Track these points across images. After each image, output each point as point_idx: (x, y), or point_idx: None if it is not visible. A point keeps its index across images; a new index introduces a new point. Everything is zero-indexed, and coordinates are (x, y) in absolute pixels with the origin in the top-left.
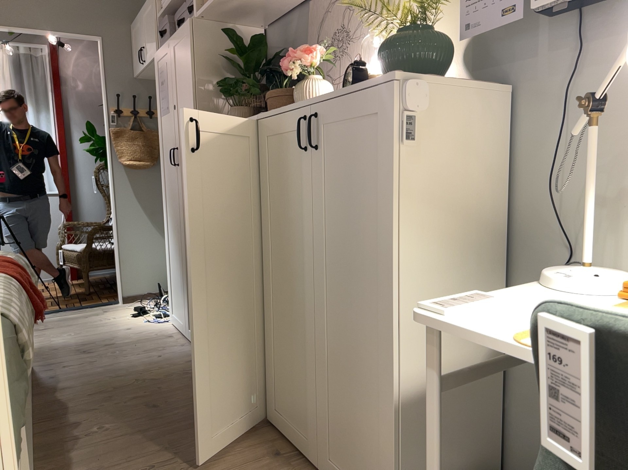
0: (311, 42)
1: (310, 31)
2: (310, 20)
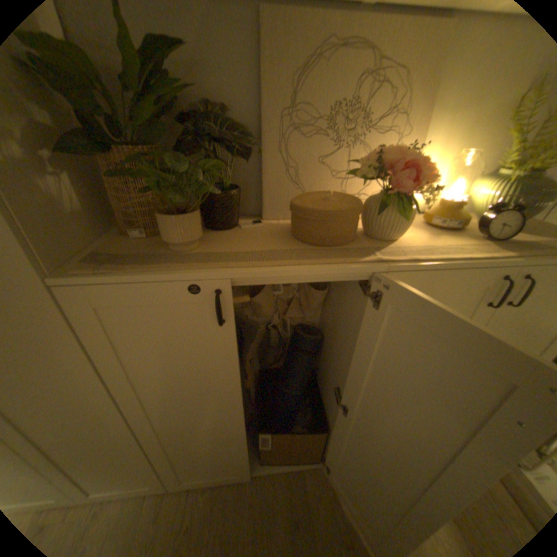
0: (275, 94)
1: (266, 71)
2: (267, 49)
